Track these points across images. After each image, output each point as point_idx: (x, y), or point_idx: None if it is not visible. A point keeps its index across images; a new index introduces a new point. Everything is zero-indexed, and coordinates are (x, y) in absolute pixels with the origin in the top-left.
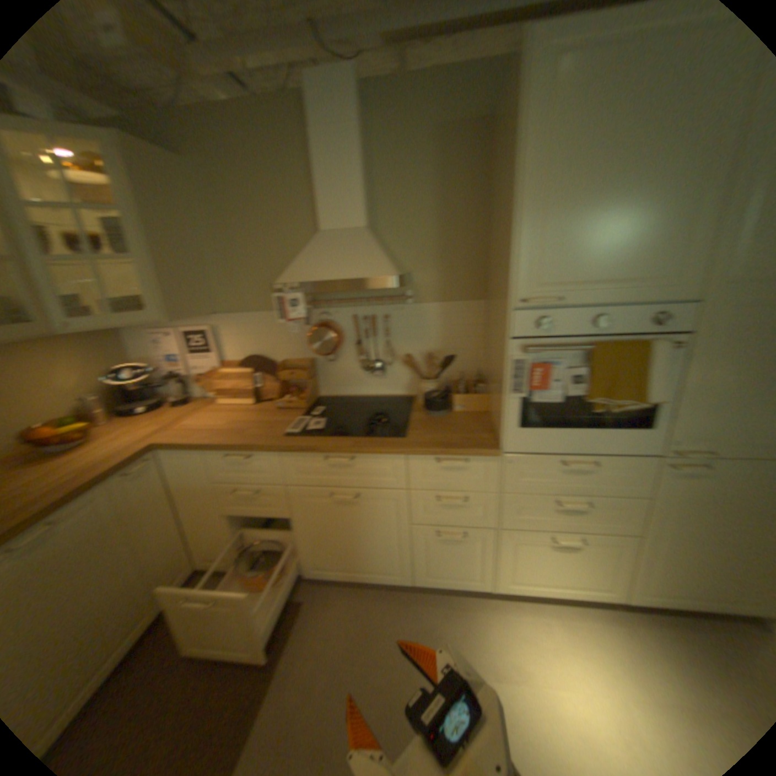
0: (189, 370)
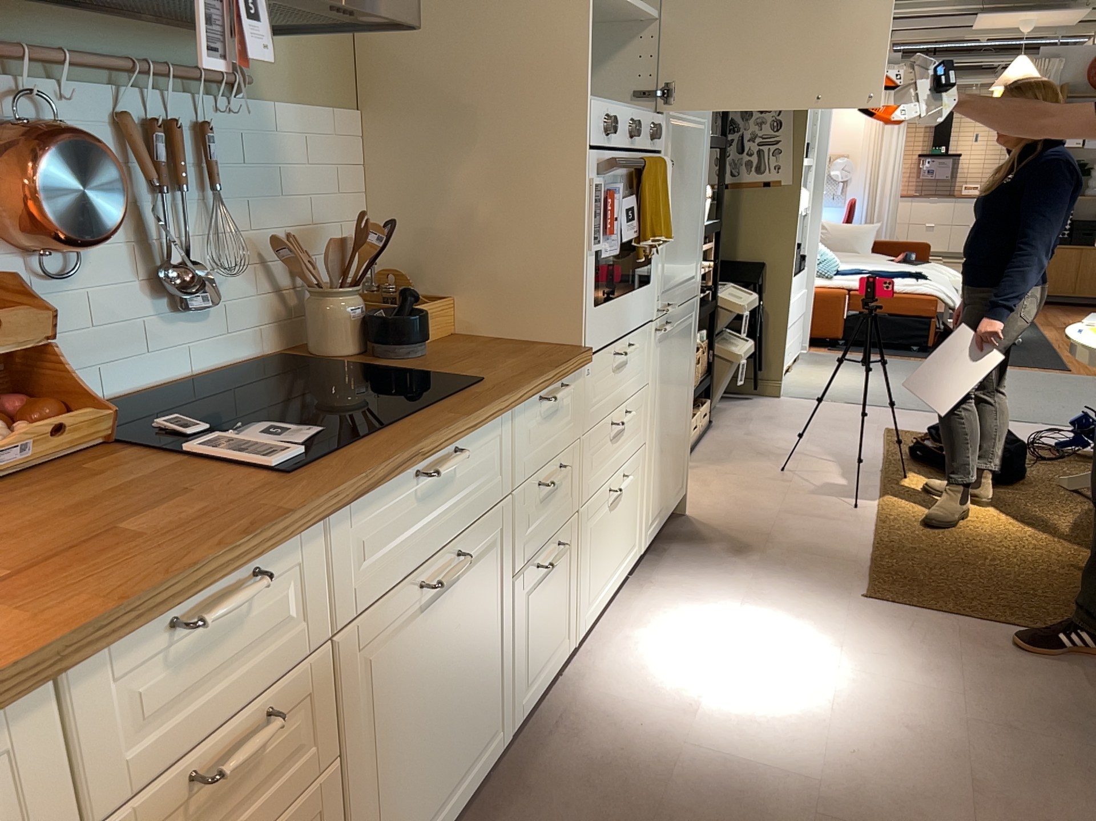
0: None
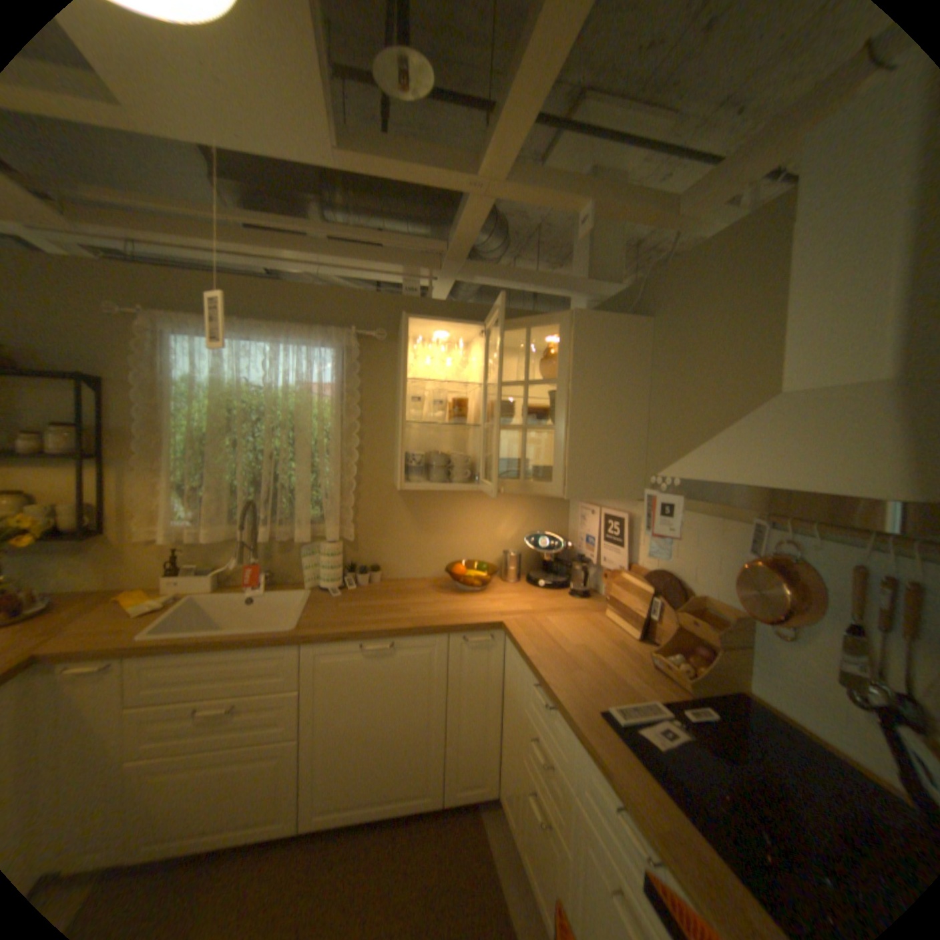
0: (602, 560)
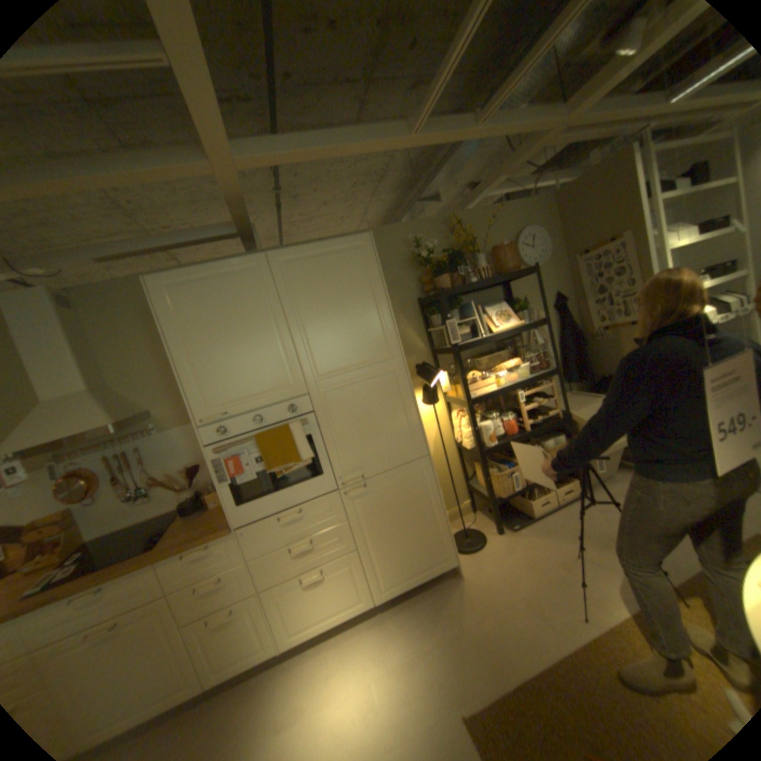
0: None
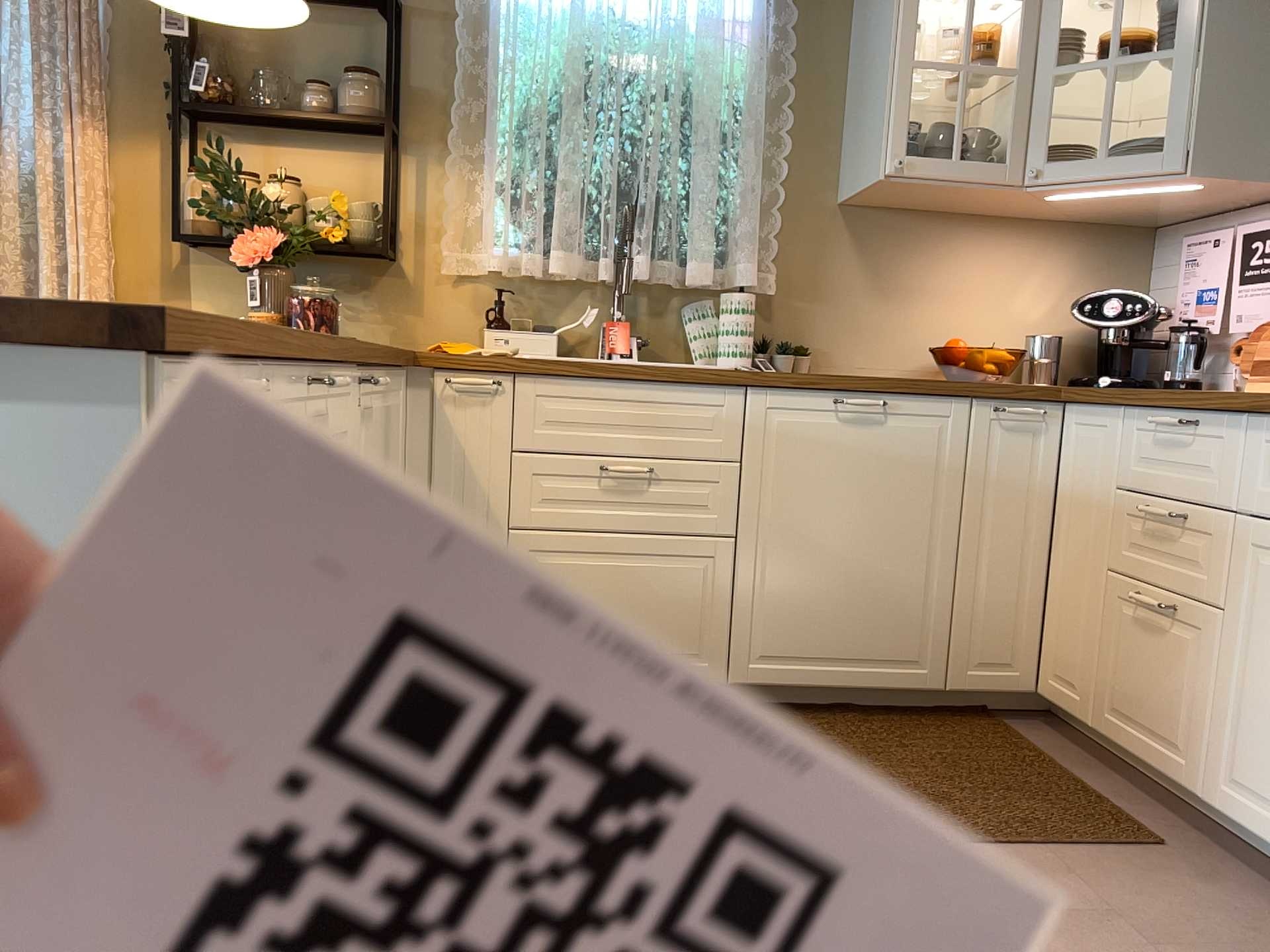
0: (1229, 331)
